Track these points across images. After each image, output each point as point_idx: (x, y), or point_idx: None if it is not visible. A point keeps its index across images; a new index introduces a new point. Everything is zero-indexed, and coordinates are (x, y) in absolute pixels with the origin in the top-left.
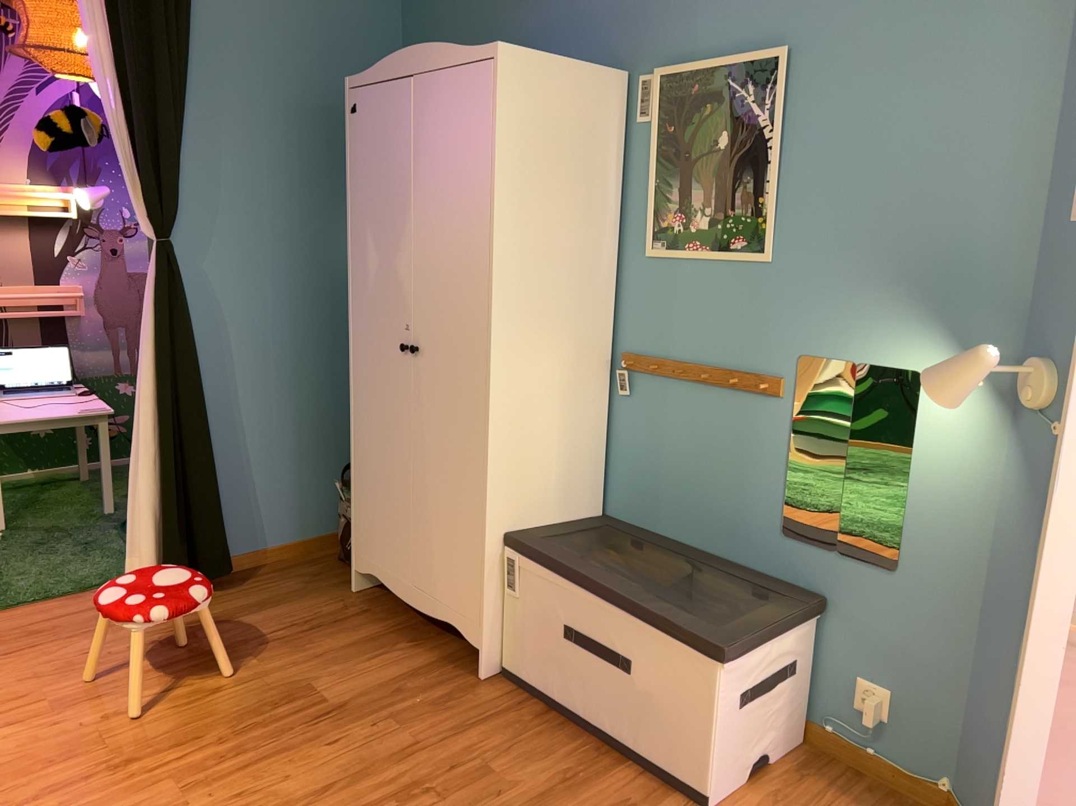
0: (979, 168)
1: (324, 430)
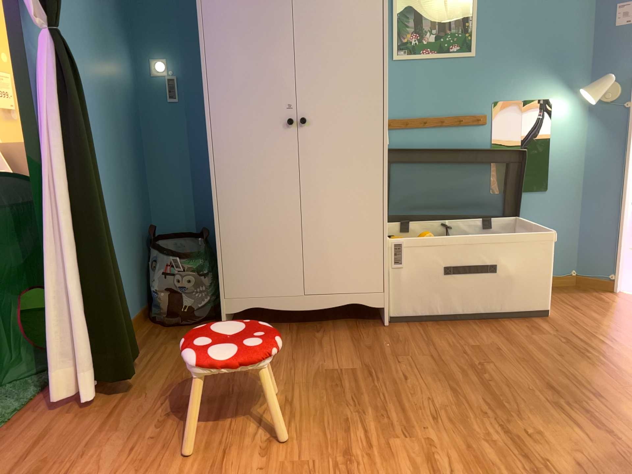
0: (570, 7)
1: (127, 225)
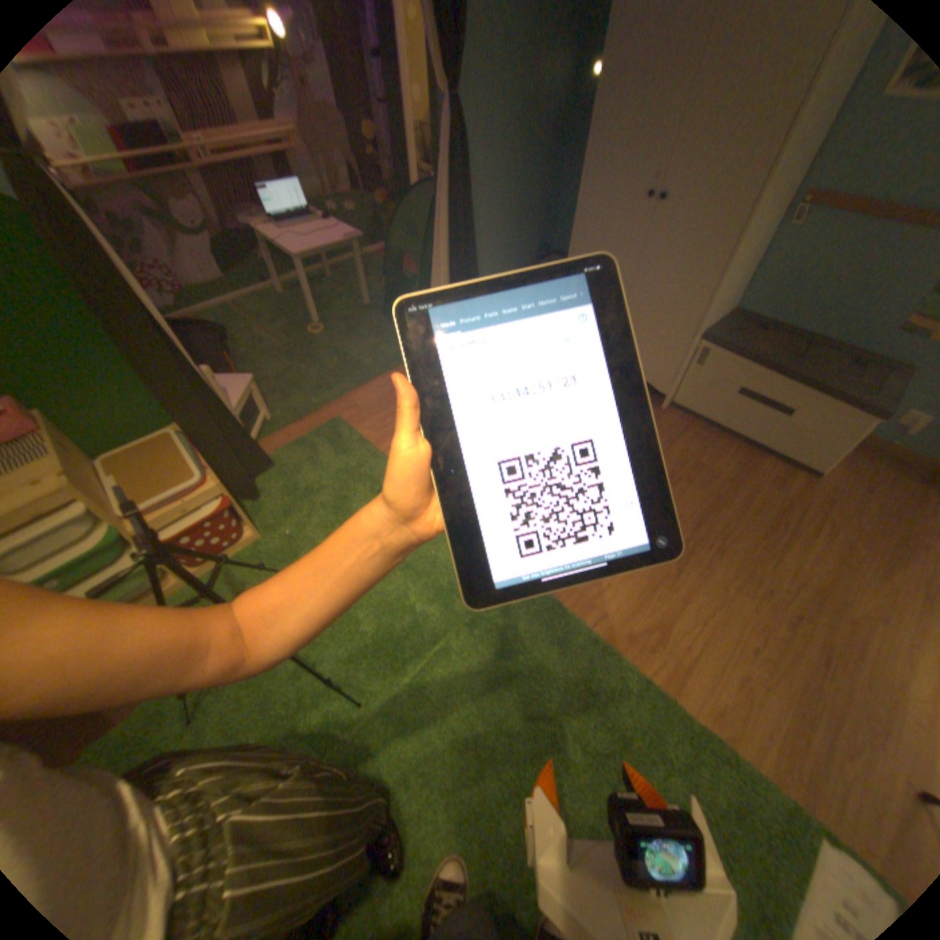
0: None
1: (519, 246)
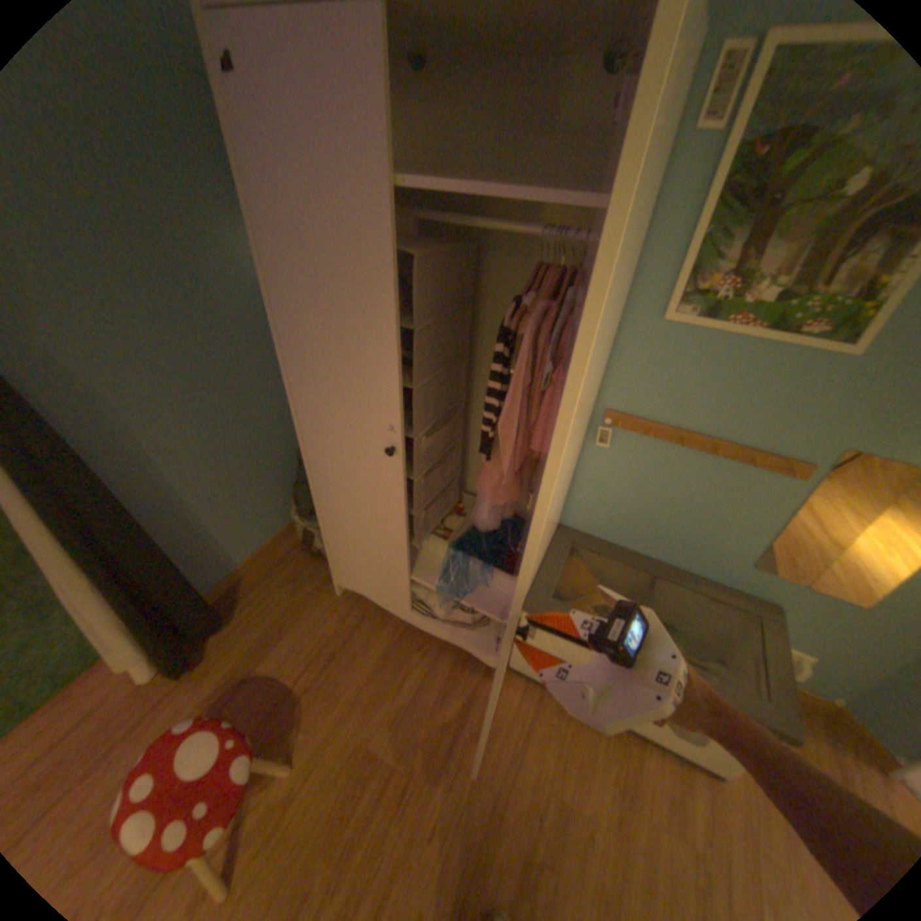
0: None
1: (260, 459)
